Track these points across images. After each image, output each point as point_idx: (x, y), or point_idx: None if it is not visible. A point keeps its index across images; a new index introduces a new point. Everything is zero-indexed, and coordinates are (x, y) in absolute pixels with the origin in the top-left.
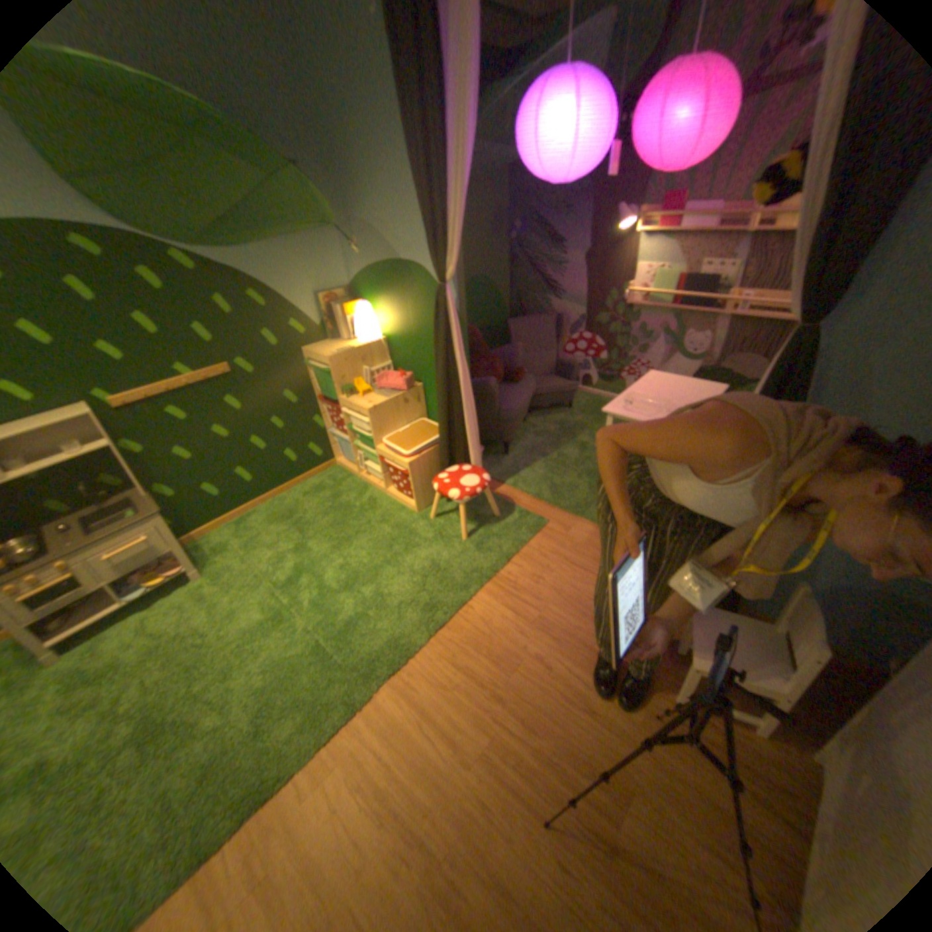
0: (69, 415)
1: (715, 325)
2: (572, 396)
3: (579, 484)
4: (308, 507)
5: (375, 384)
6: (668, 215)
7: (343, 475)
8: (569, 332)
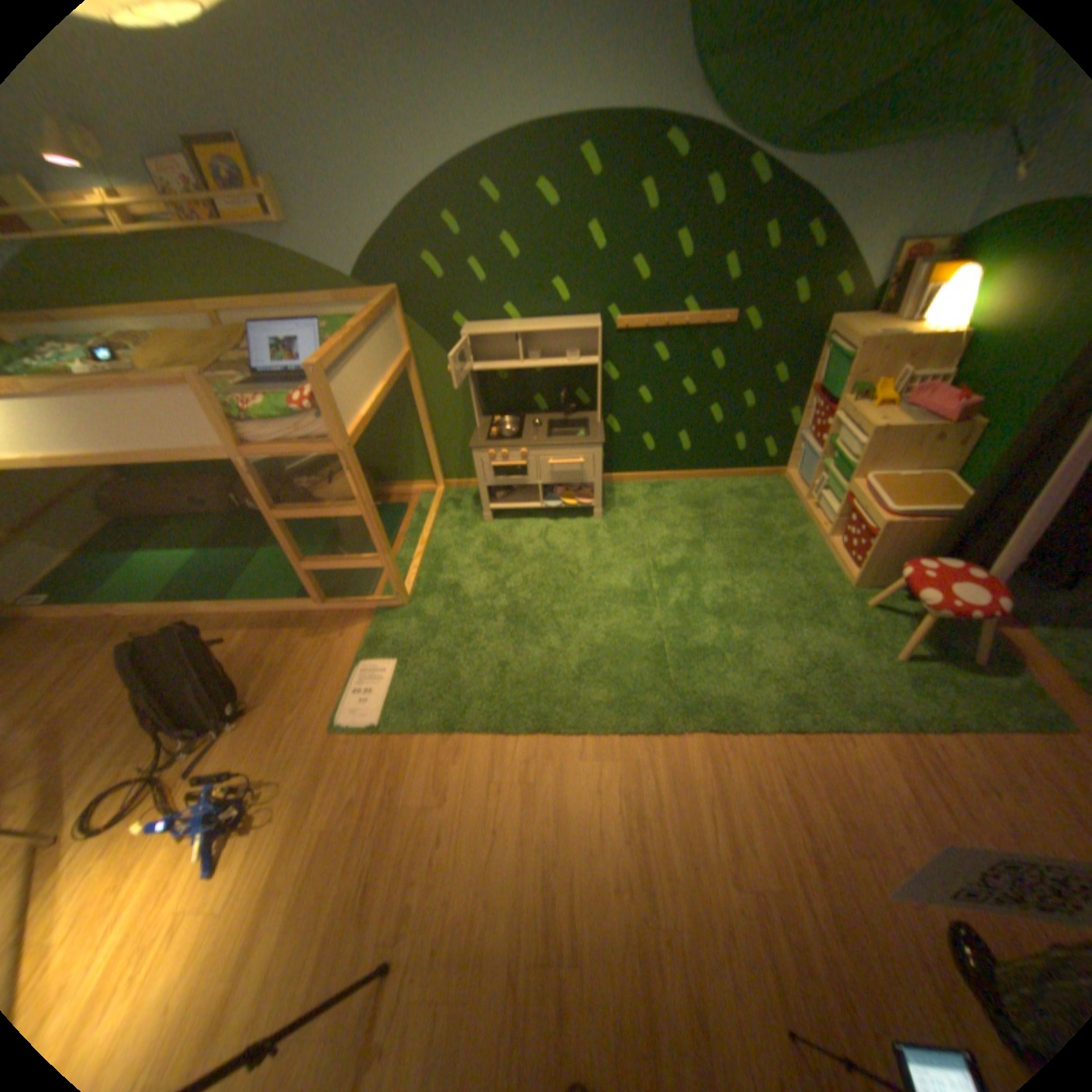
0: (586, 325)
1: None
2: None
3: None
4: (726, 507)
5: (910, 396)
6: None
7: (785, 492)
8: None
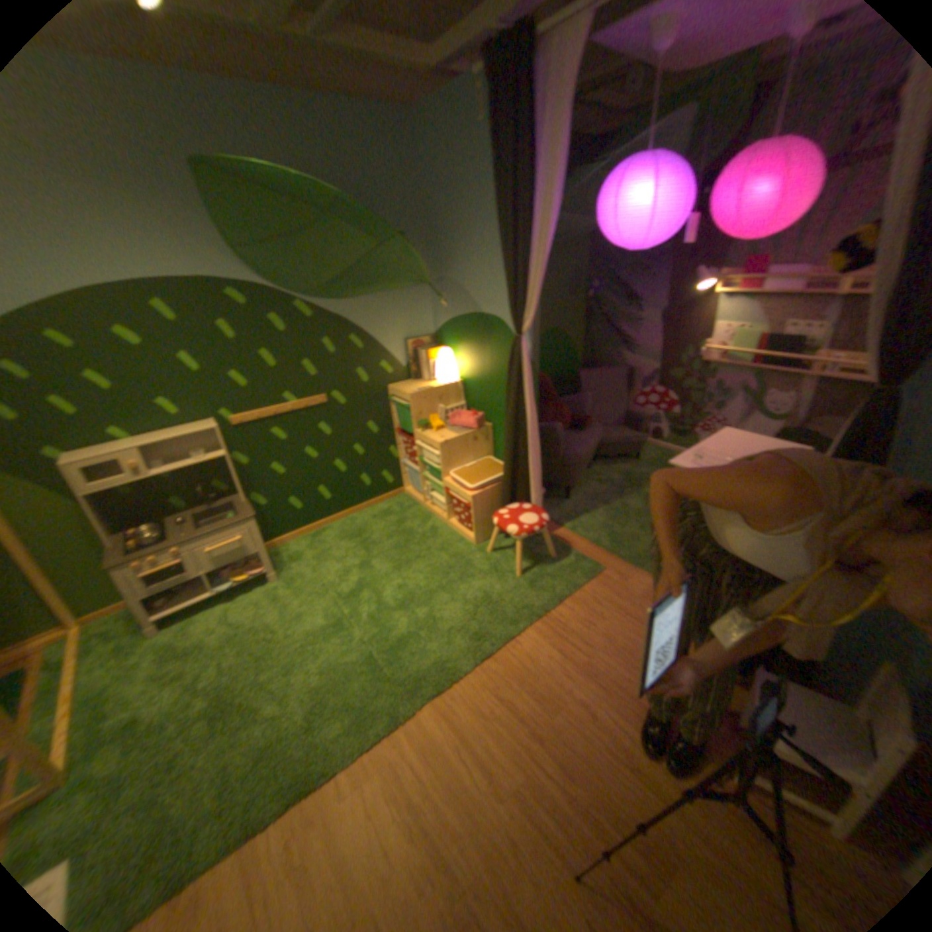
0: (204, 427)
1: (801, 386)
2: (641, 448)
3: (642, 536)
4: (376, 528)
5: (450, 421)
6: (751, 277)
7: (410, 502)
8: (642, 385)
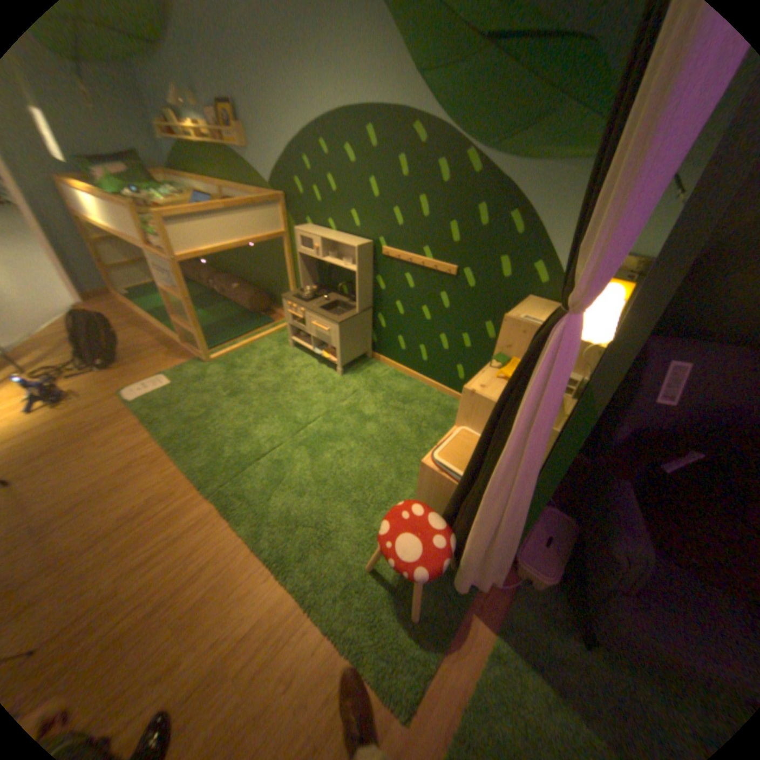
0: (354, 244)
1: None
2: None
3: None
4: (420, 412)
5: None
6: None
7: None
8: None
